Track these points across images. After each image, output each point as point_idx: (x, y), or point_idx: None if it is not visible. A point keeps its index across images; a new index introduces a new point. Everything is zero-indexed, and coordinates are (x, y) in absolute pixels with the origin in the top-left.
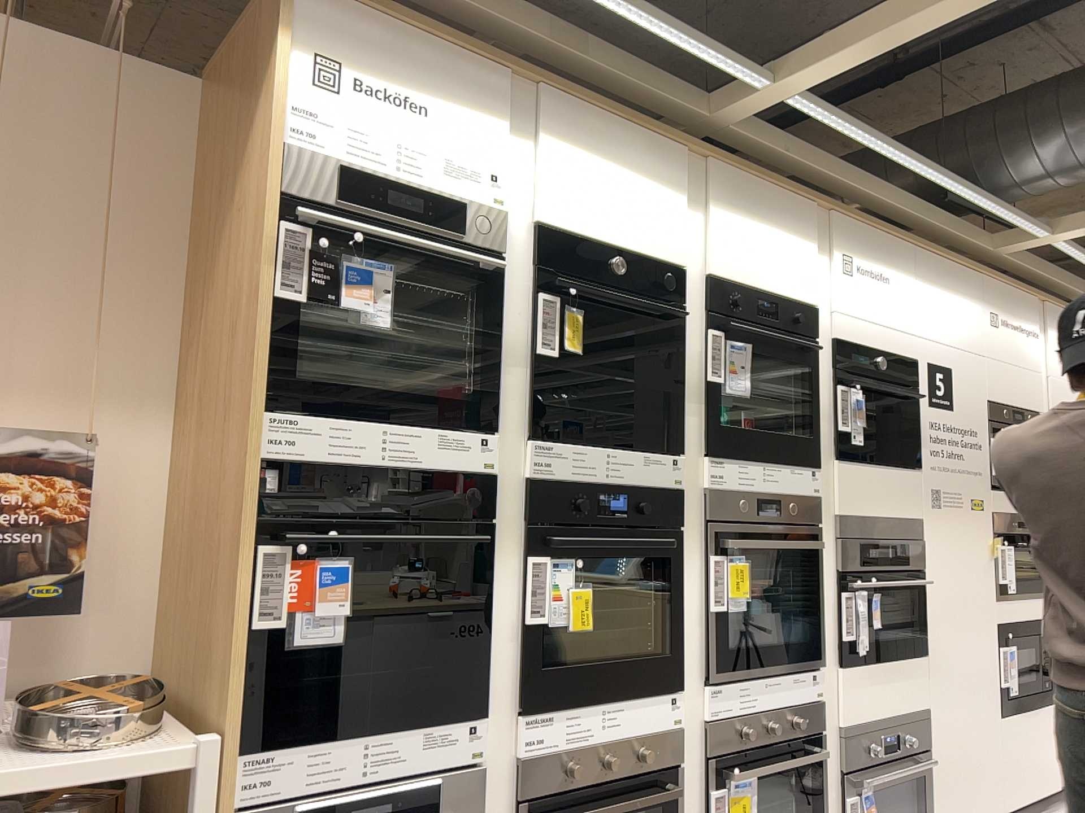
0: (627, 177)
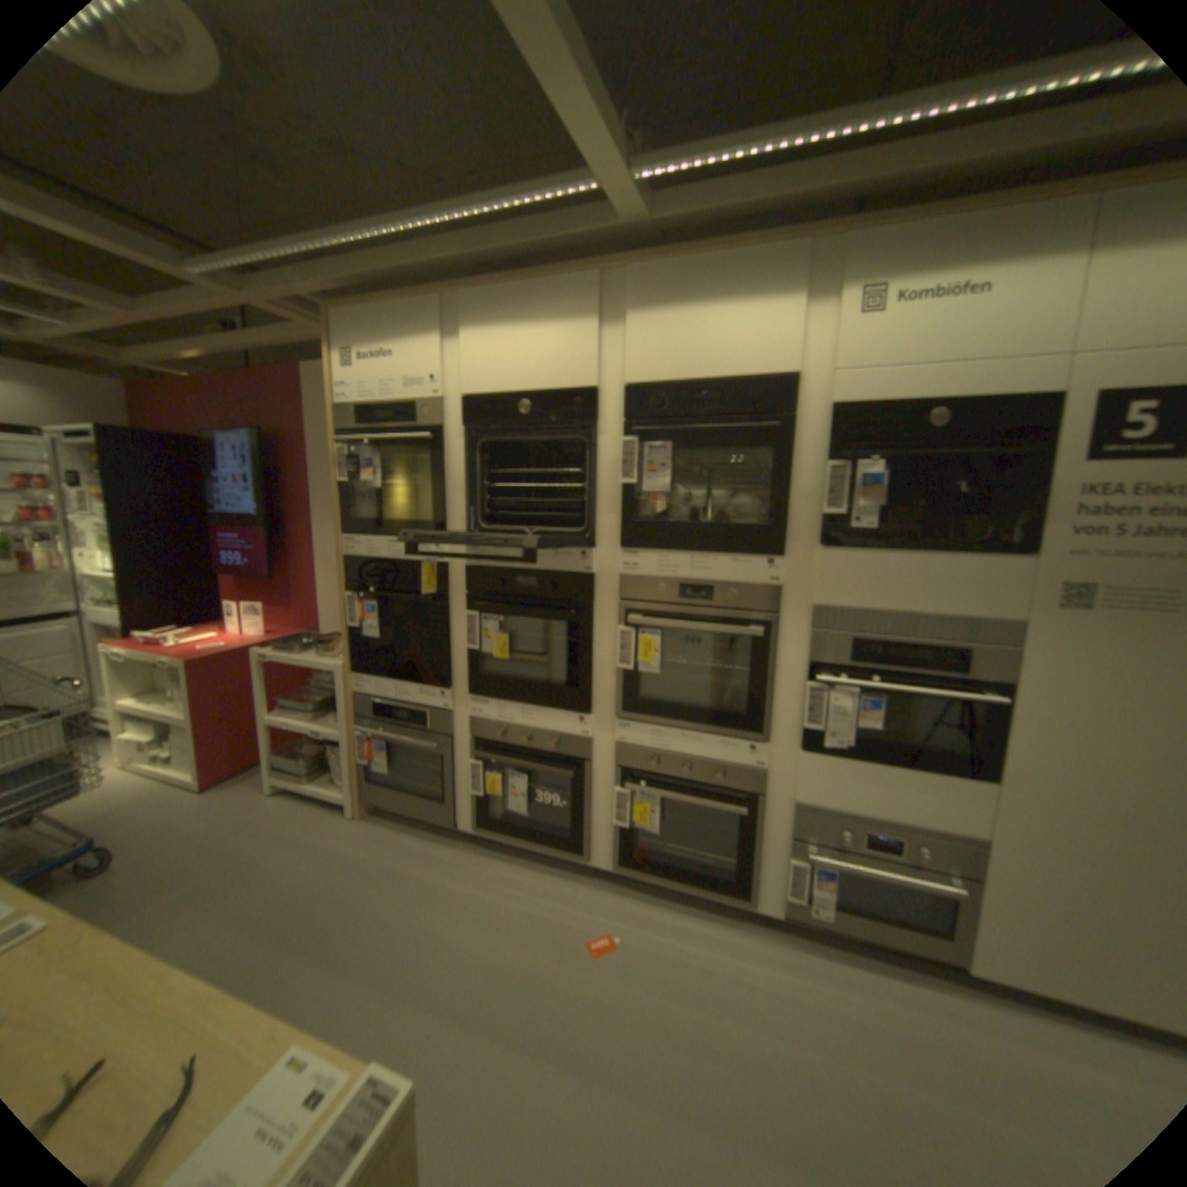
0: (535, 319)
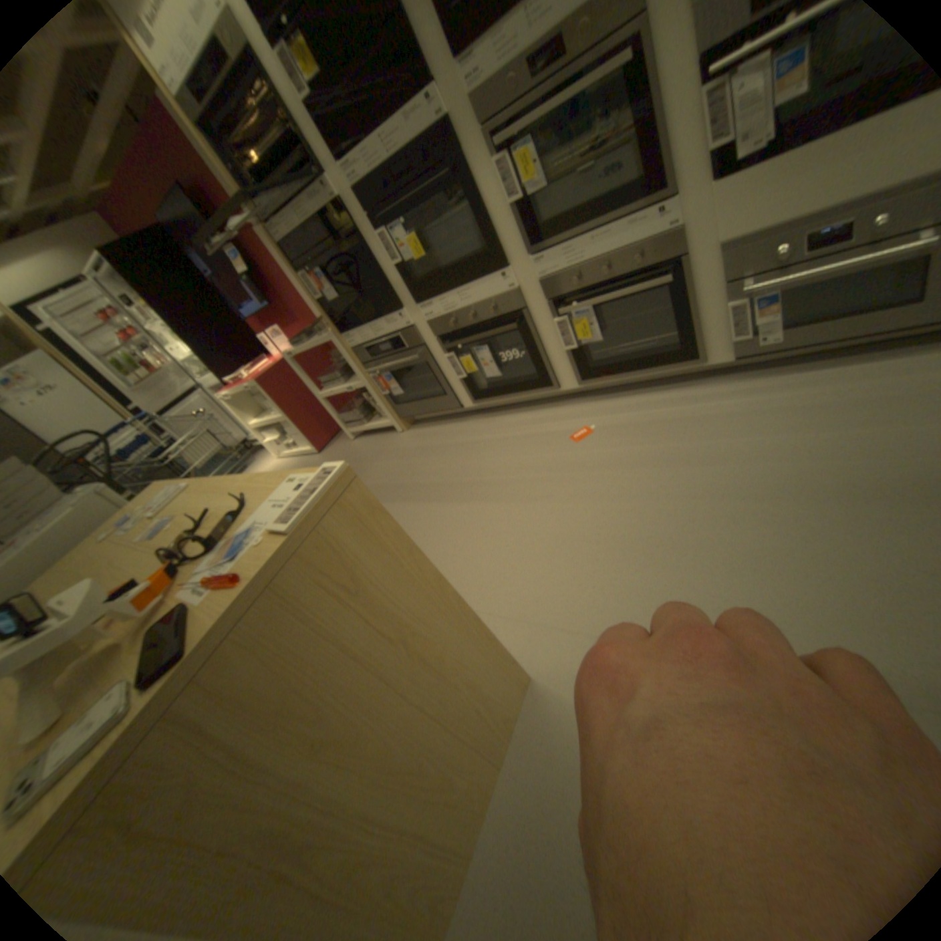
0: None
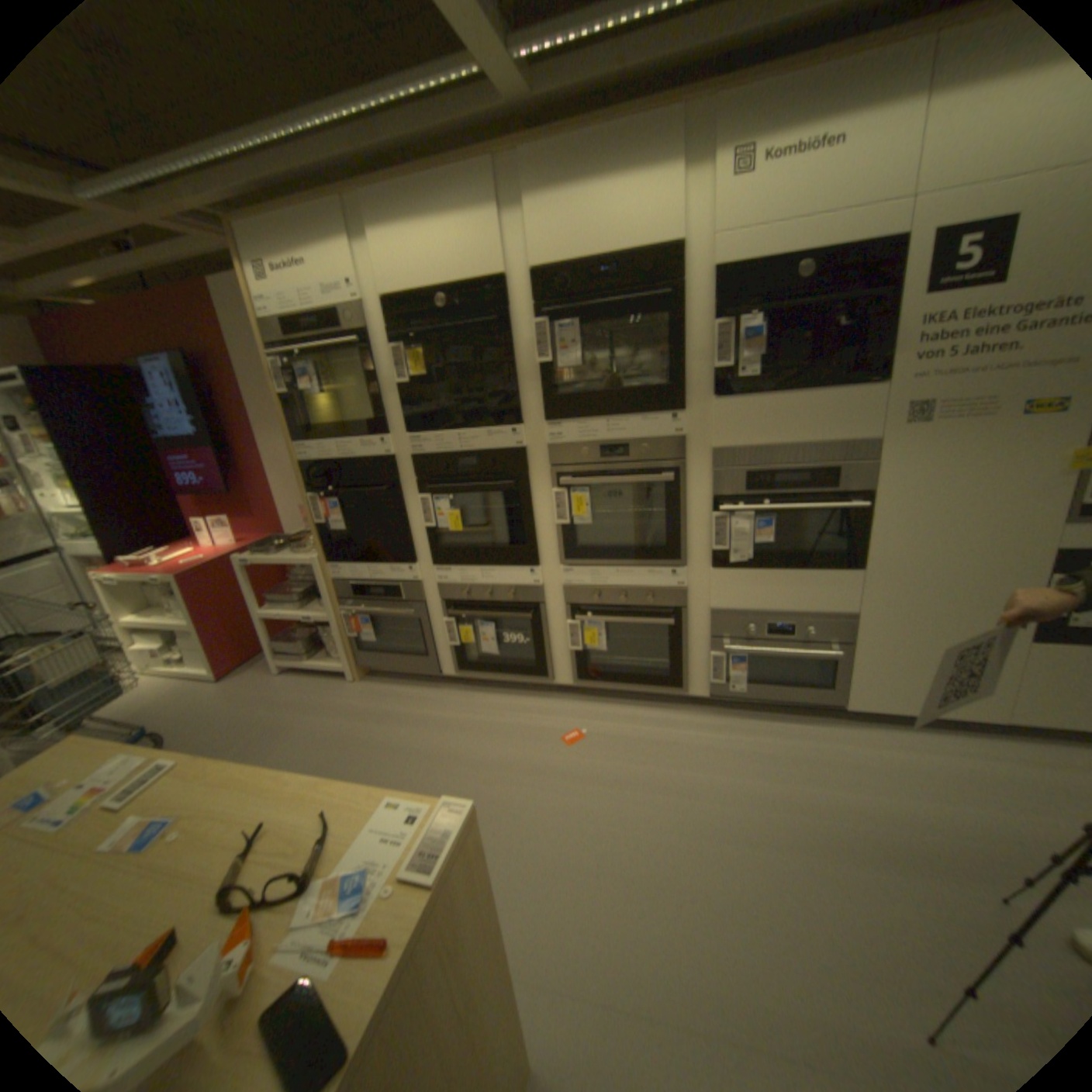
0: (436, 213)
